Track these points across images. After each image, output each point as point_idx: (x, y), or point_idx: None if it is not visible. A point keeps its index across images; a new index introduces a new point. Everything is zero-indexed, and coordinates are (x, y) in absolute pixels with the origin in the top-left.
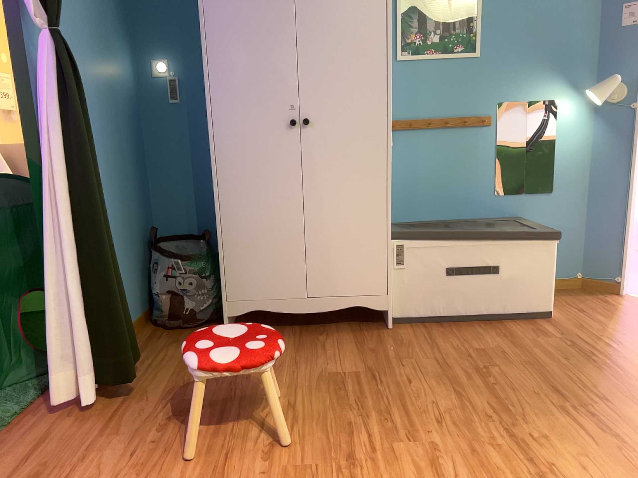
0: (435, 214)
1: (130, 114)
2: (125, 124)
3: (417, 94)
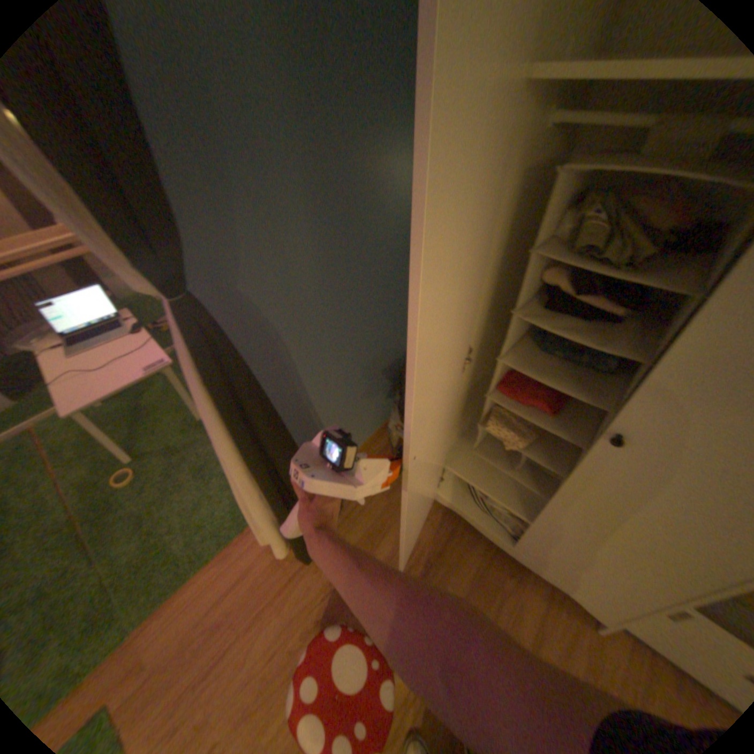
0: None
1: (395, 248)
2: (384, 267)
3: None
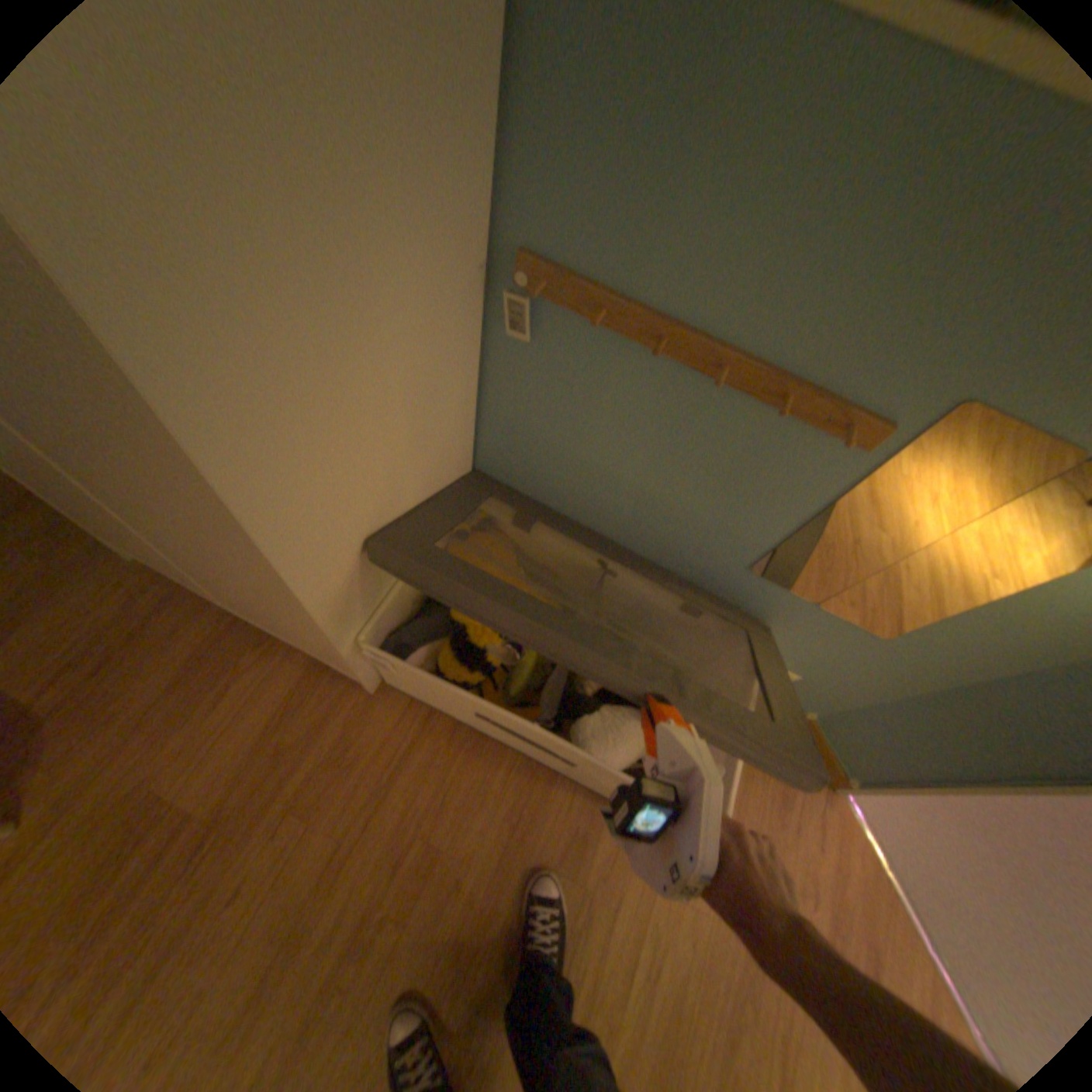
0: (599, 525)
1: None
2: None
3: (673, 198)
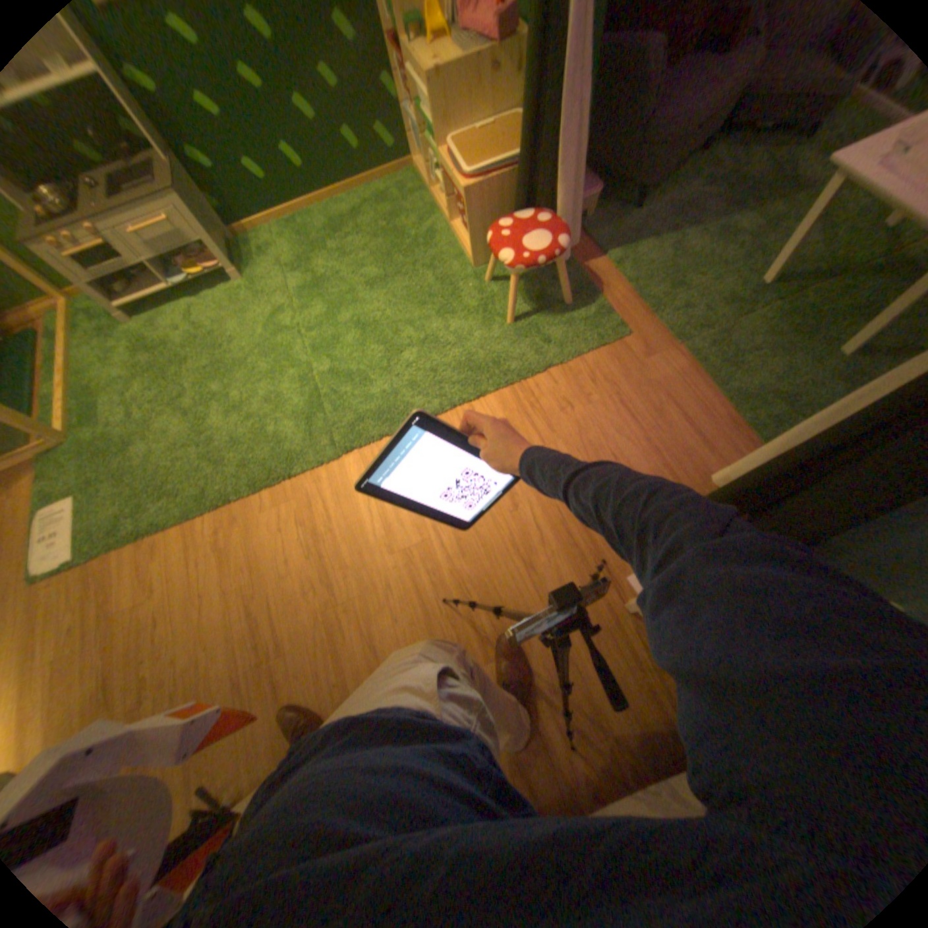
0: None
1: None
2: None
3: None
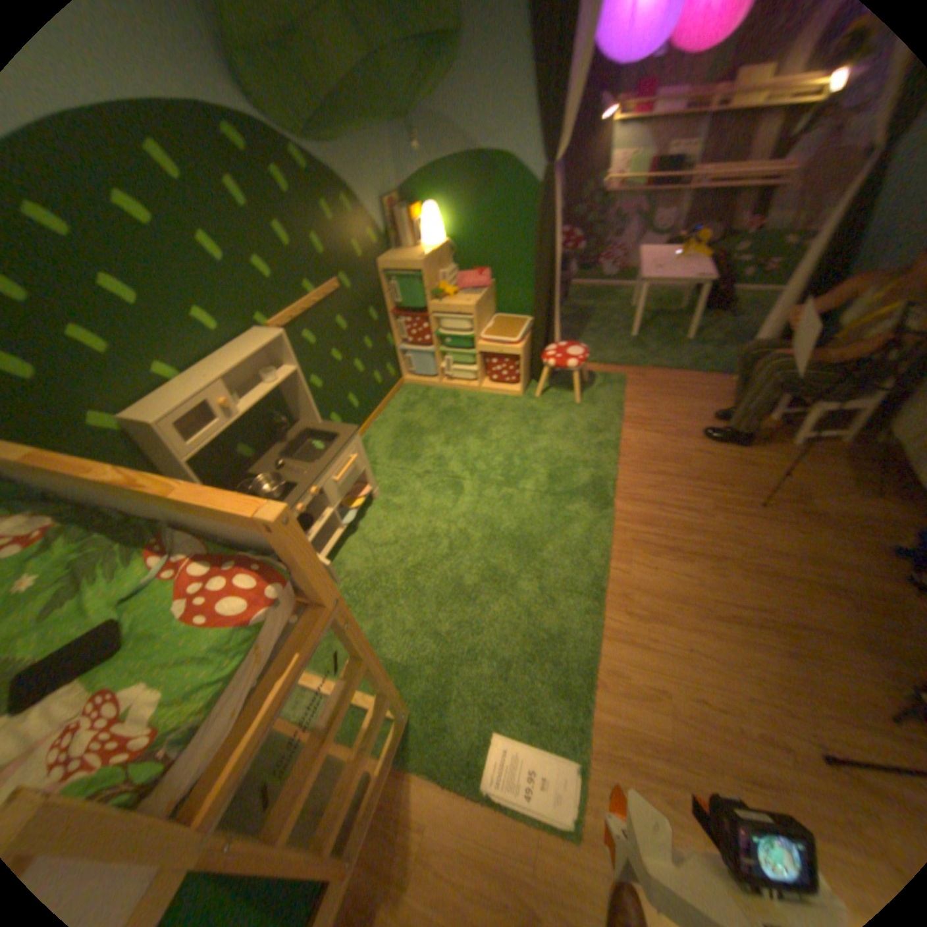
0: None
1: None
2: None
3: None
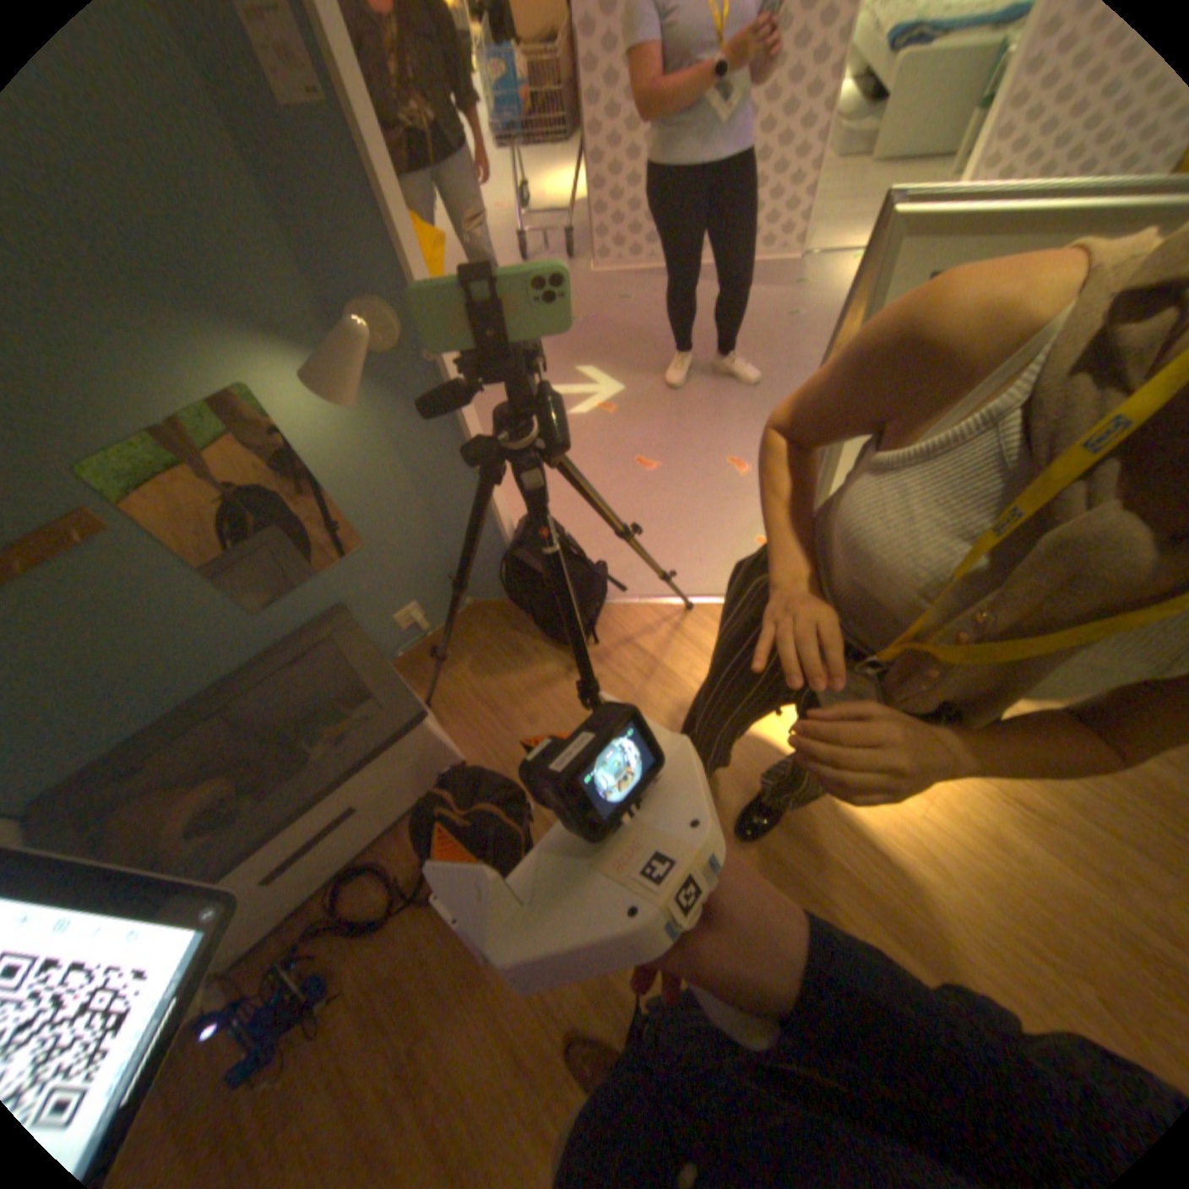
0: (155, 717)
1: None
2: None
3: None
